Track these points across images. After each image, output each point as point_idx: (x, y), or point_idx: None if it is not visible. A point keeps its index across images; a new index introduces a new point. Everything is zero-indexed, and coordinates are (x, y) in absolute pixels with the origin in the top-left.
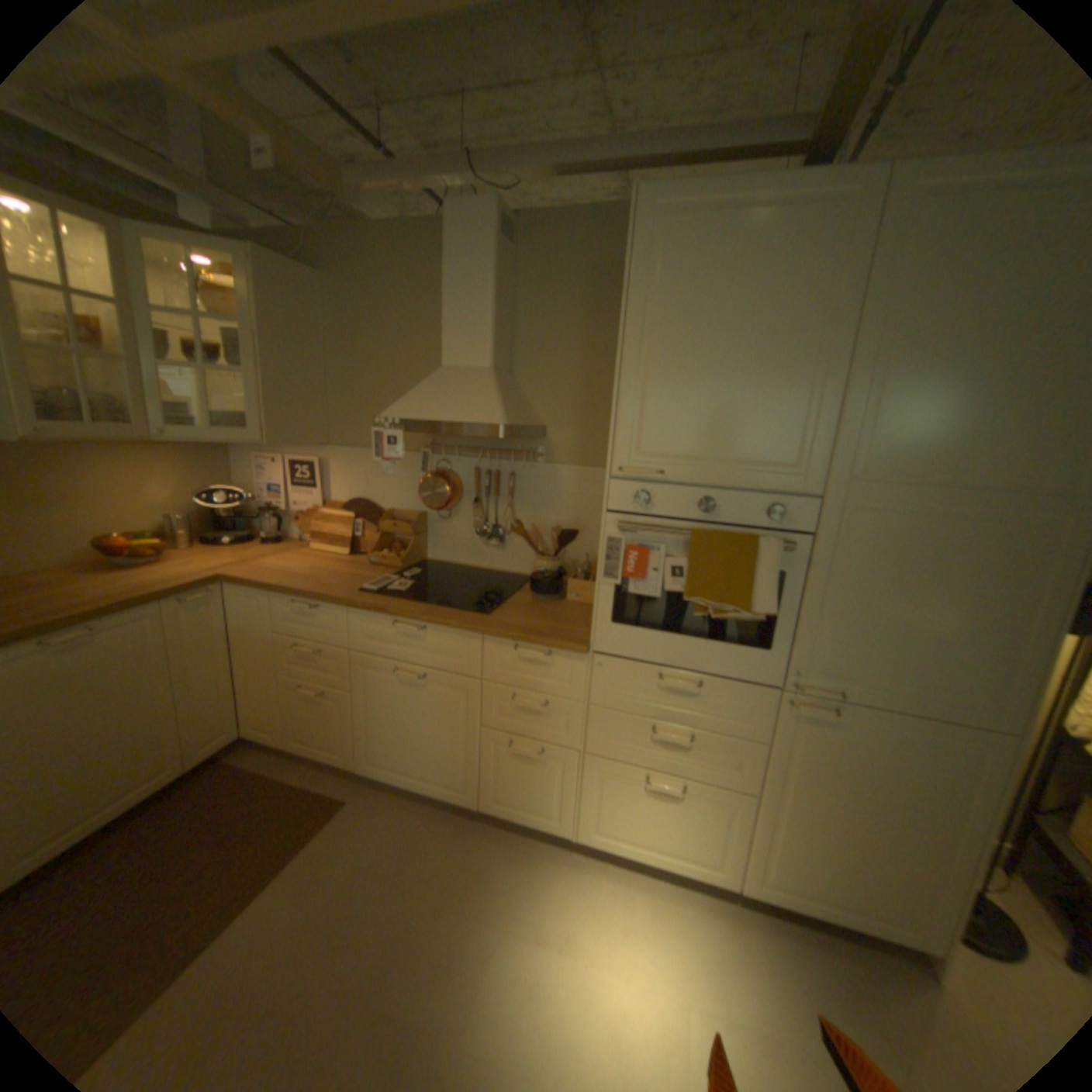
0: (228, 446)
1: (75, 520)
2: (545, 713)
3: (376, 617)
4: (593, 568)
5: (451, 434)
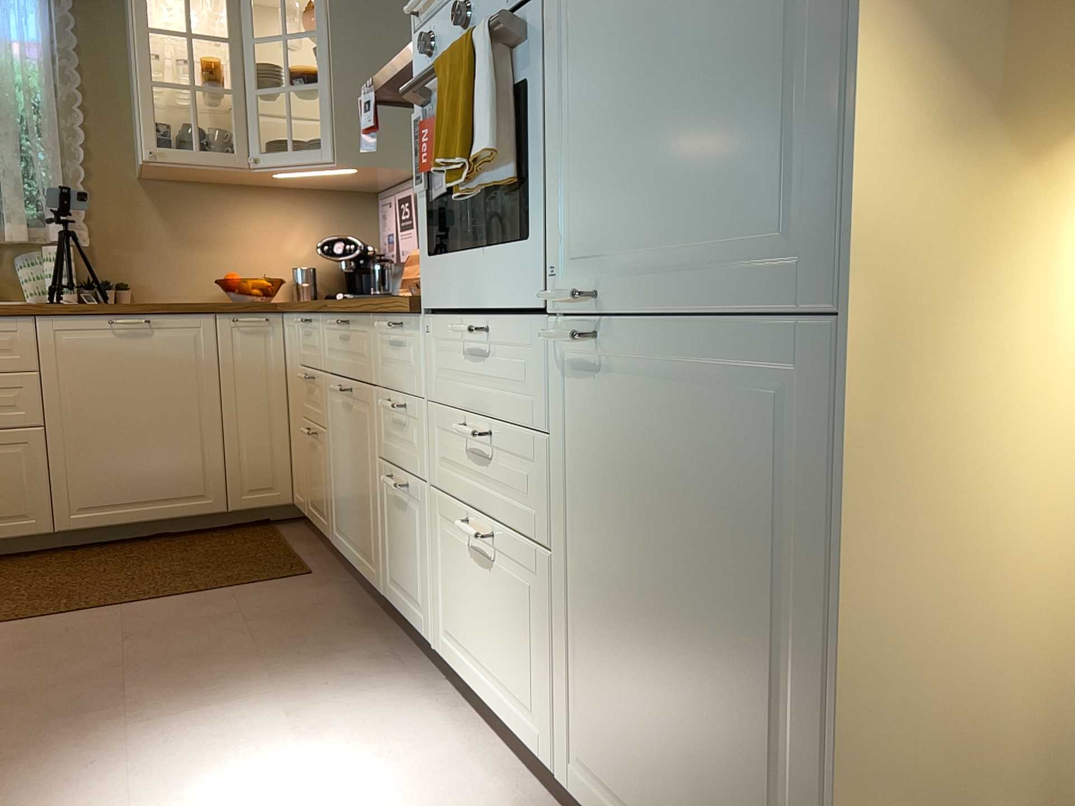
0: (377, 202)
1: (220, 261)
2: (407, 426)
3: (330, 319)
4: None
5: None
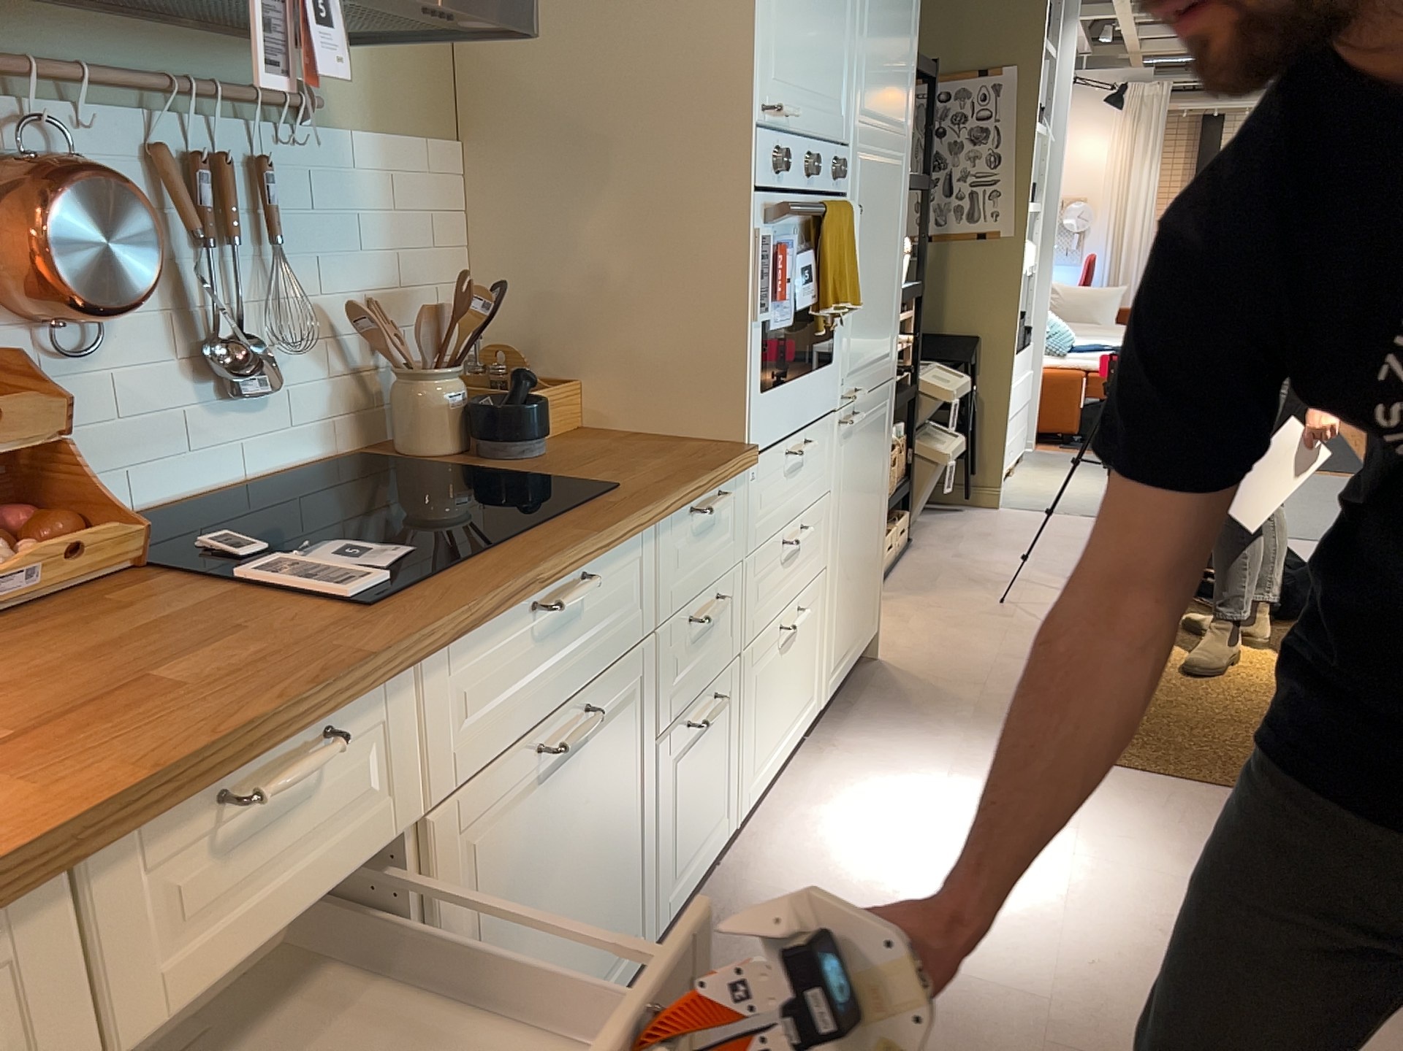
0: None
1: None
2: (714, 621)
3: (490, 630)
4: (525, 362)
5: (24, 10)
